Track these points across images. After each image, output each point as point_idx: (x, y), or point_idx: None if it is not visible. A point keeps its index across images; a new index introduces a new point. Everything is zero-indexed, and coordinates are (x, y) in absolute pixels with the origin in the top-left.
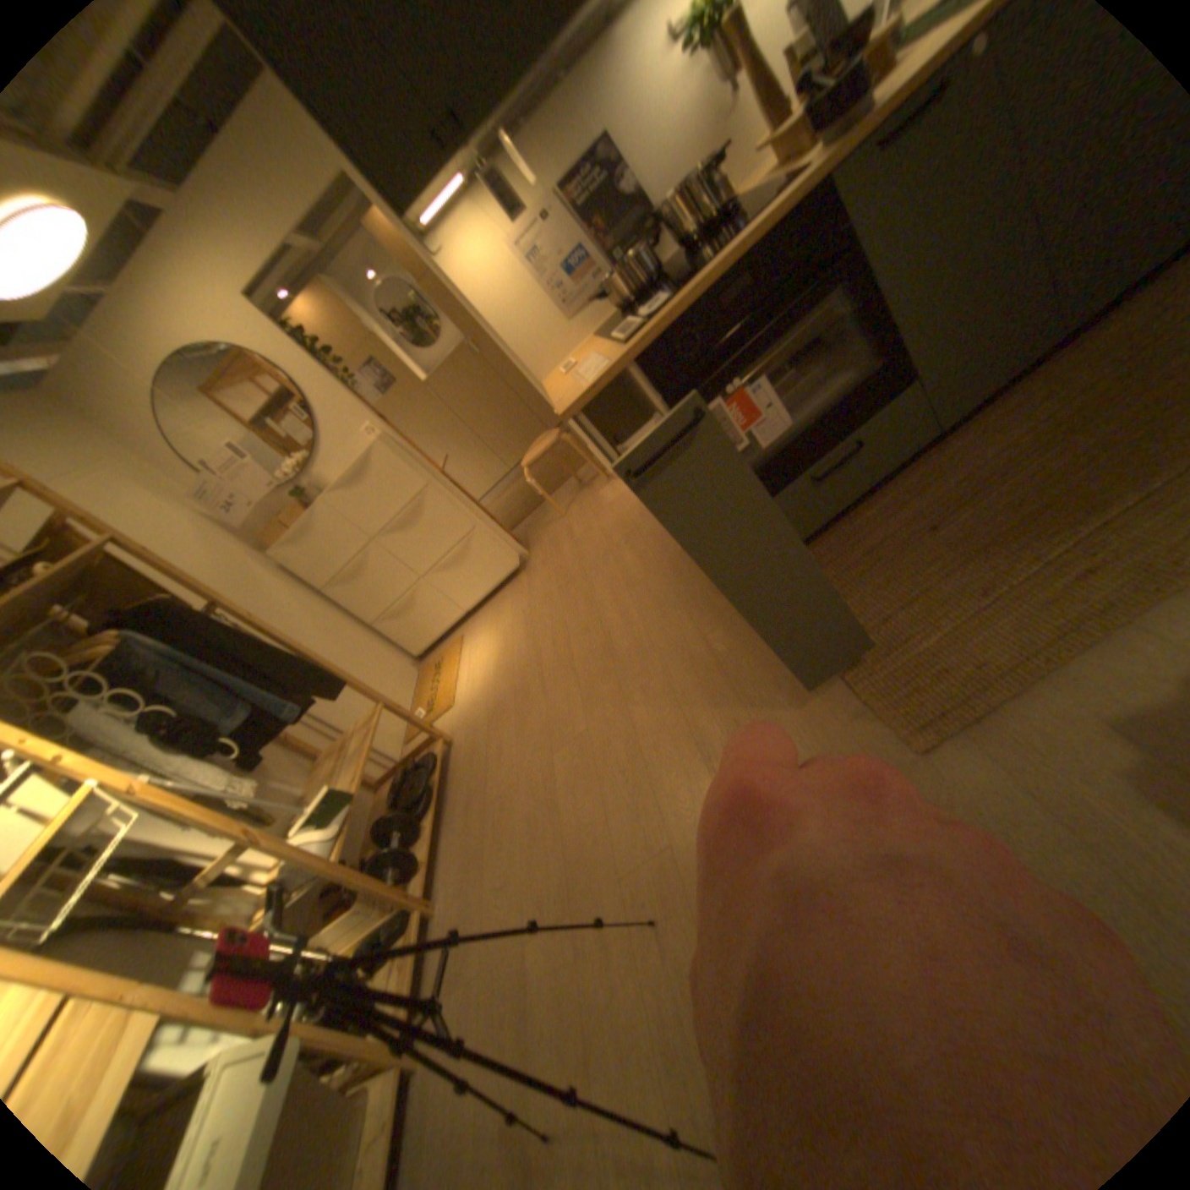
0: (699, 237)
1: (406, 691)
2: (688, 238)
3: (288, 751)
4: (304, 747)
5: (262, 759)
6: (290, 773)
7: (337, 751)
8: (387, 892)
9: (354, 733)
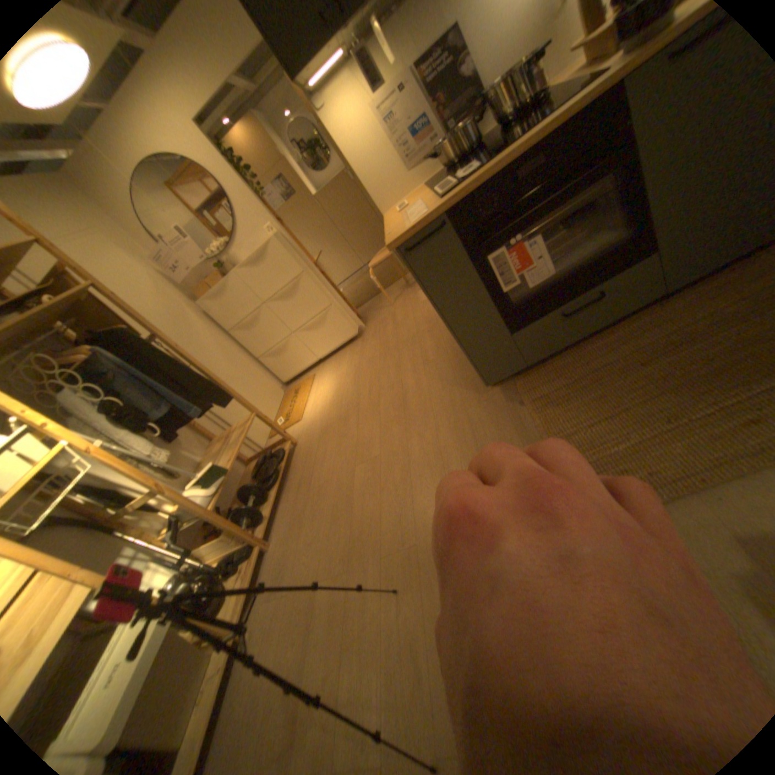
0: (513, 118)
1: (274, 404)
2: (505, 117)
3: (194, 434)
4: (205, 432)
5: (178, 436)
6: (194, 447)
7: (224, 439)
8: (240, 534)
9: (235, 430)
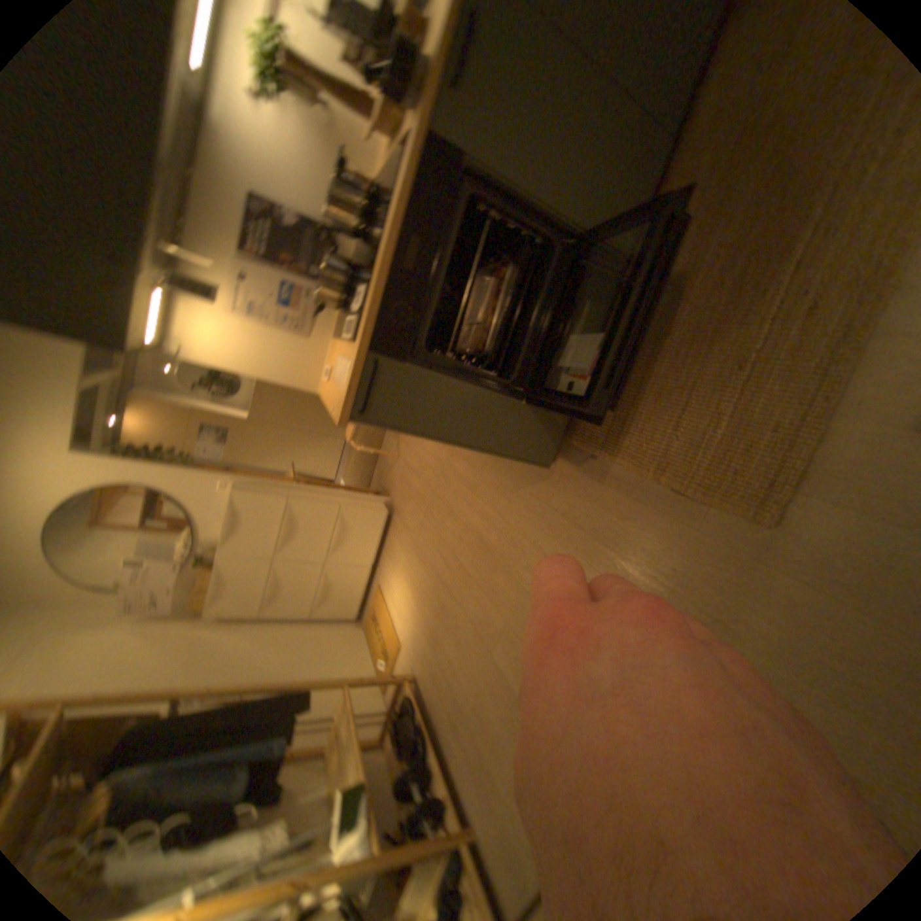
0: (365, 222)
1: (360, 648)
2: (358, 227)
3: (297, 760)
4: (307, 748)
5: (280, 781)
6: (308, 777)
7: (332, 739)
8: (429, 843)
9: (337, 718)
